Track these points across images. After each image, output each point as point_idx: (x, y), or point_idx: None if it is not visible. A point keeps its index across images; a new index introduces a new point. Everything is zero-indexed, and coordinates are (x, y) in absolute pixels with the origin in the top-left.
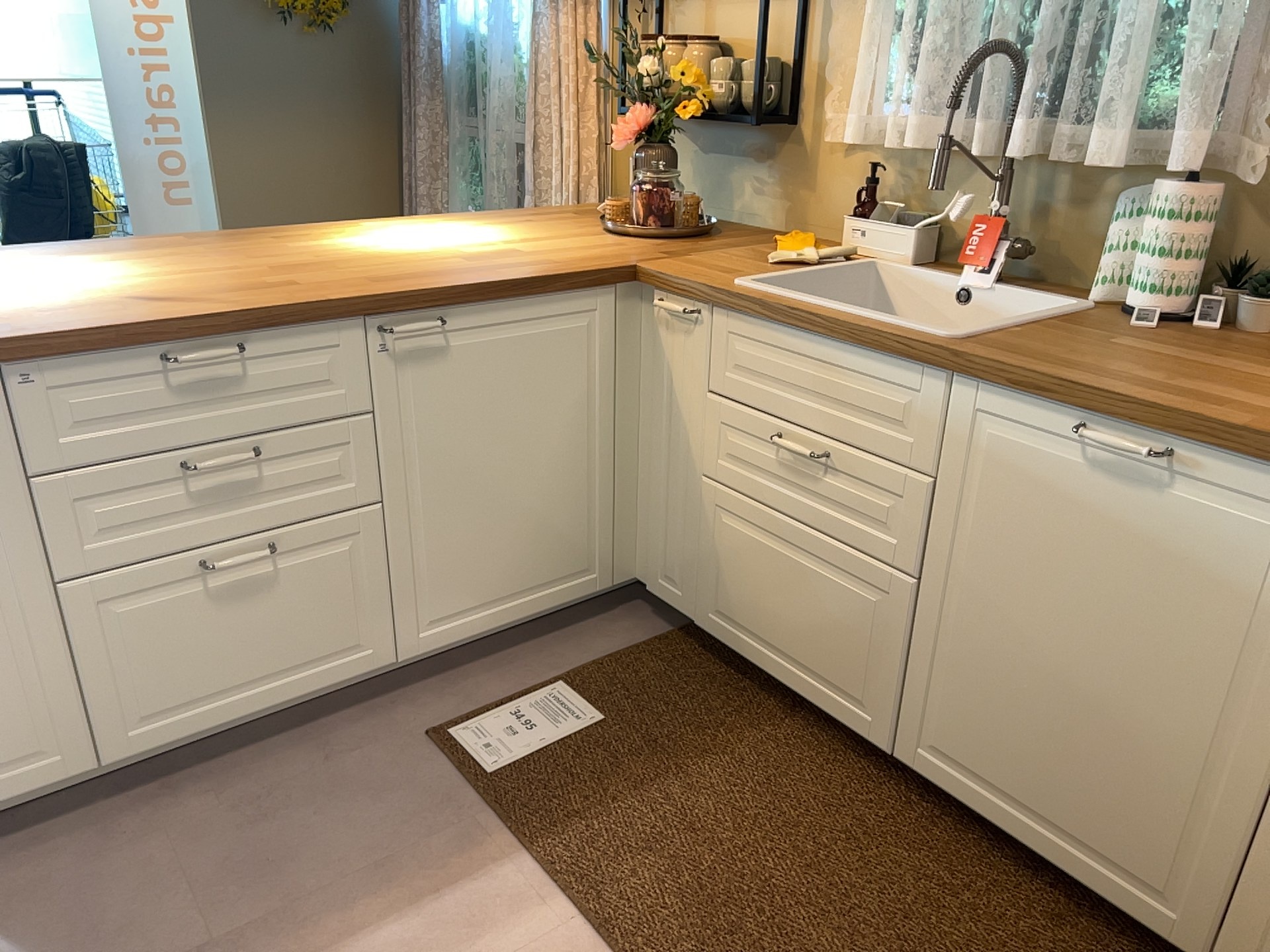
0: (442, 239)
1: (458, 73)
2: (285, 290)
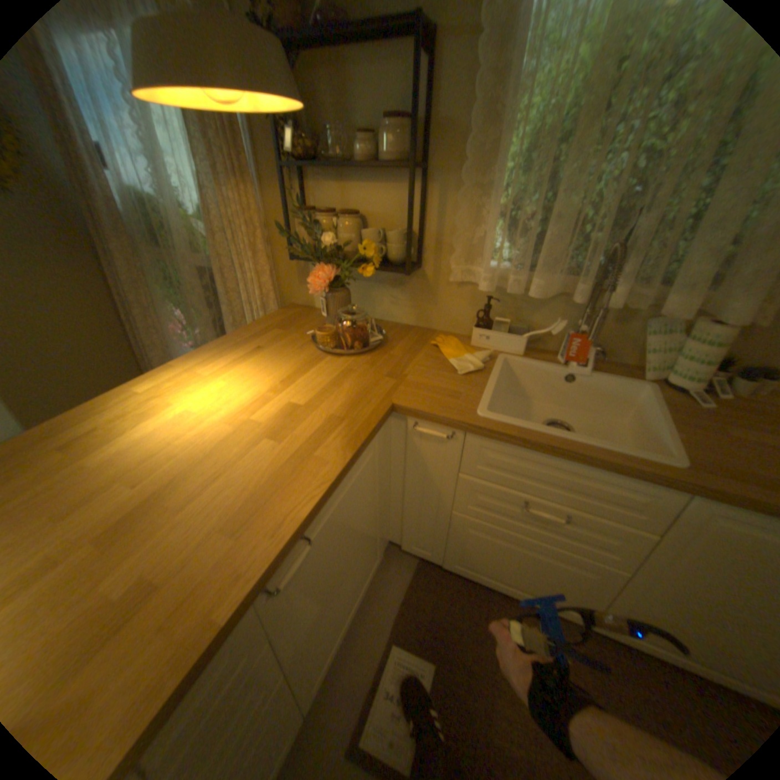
0: (222, 402)
1: (134, 219)
2: (146, 622)
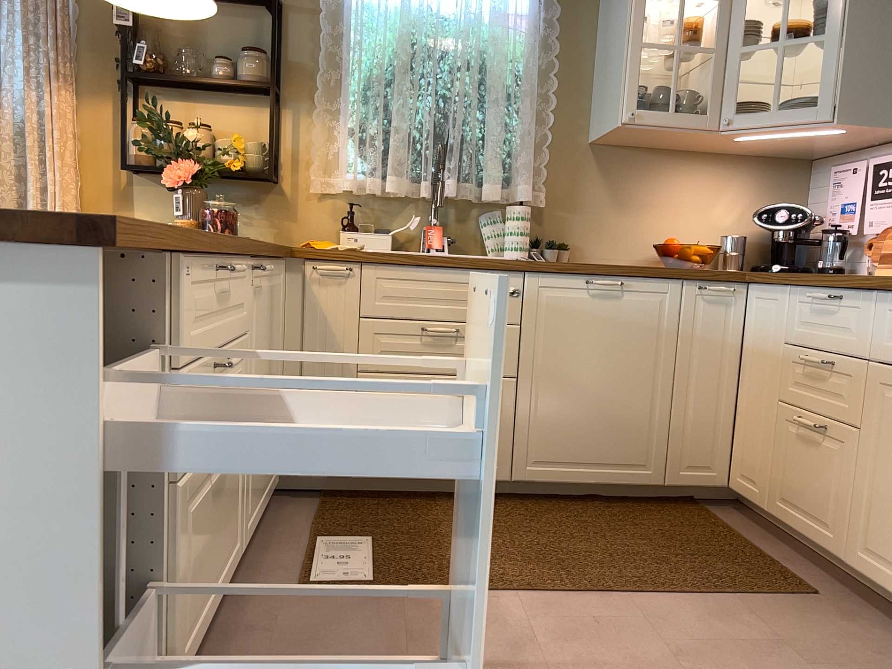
0: None
1: None
2: None
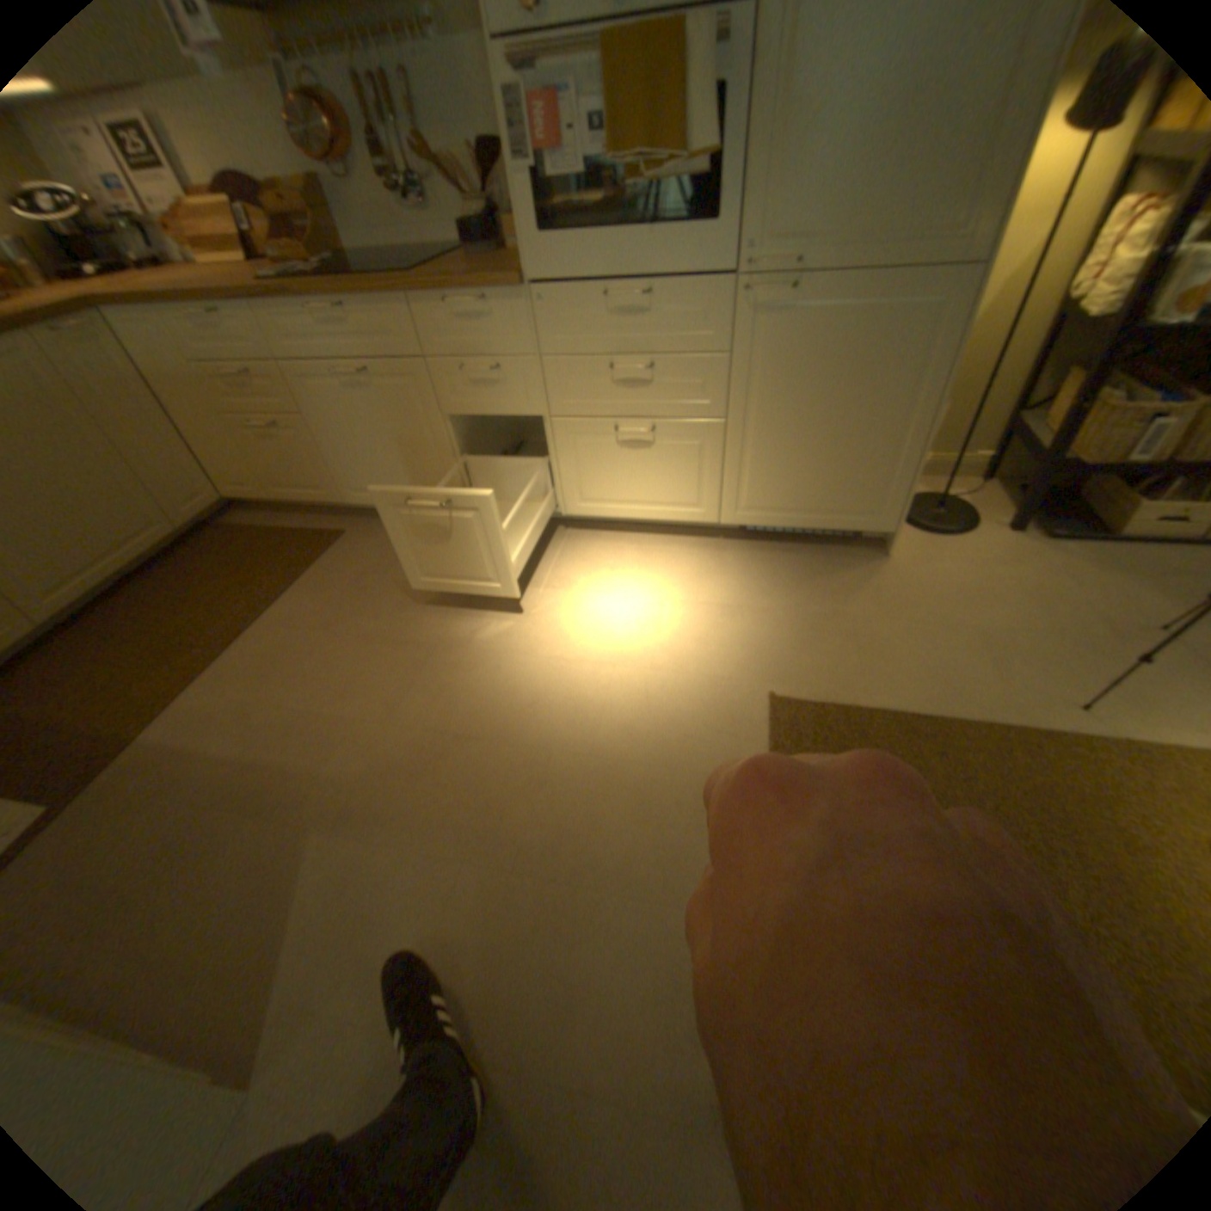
0: None
1: None
2: None
